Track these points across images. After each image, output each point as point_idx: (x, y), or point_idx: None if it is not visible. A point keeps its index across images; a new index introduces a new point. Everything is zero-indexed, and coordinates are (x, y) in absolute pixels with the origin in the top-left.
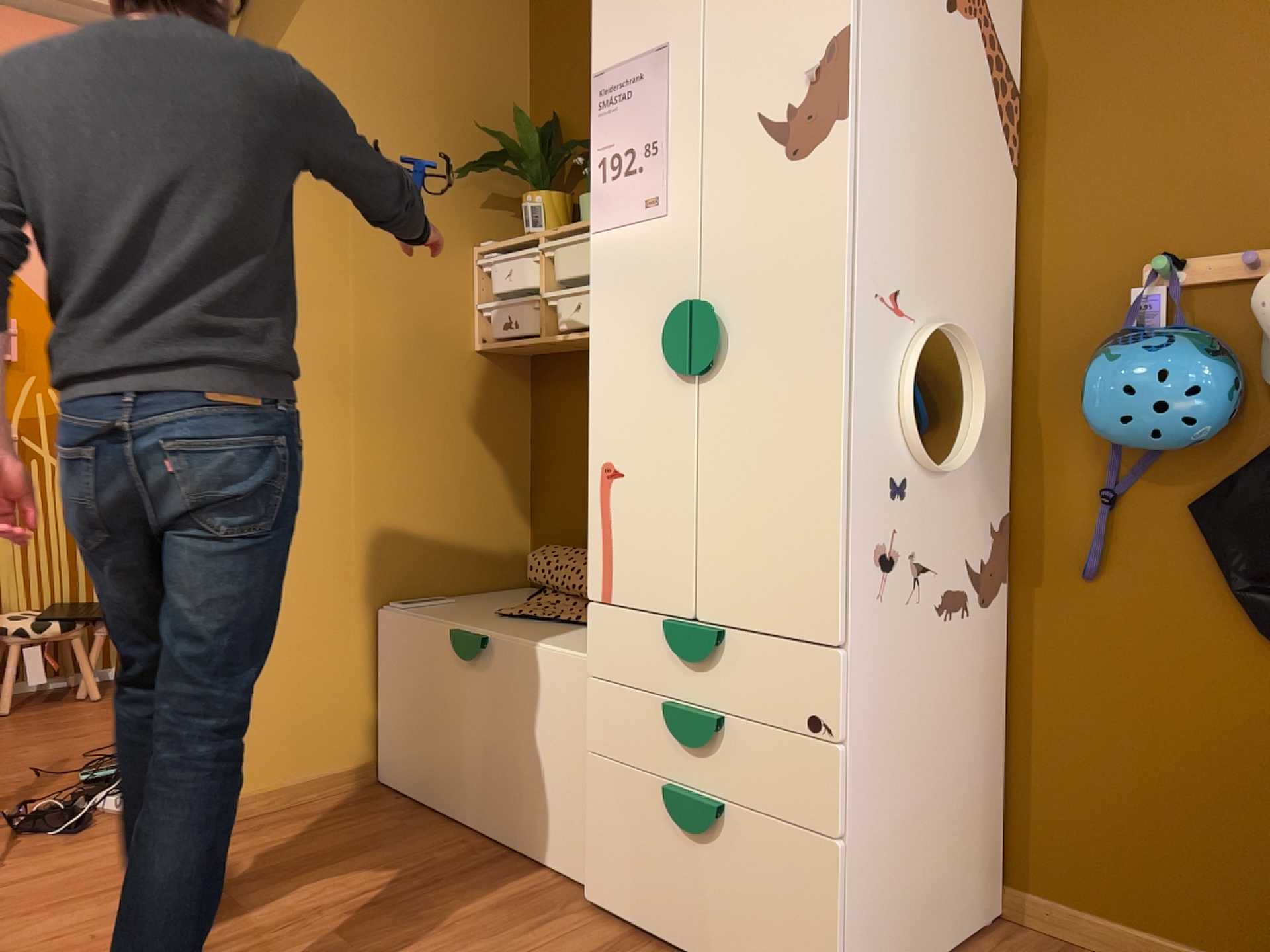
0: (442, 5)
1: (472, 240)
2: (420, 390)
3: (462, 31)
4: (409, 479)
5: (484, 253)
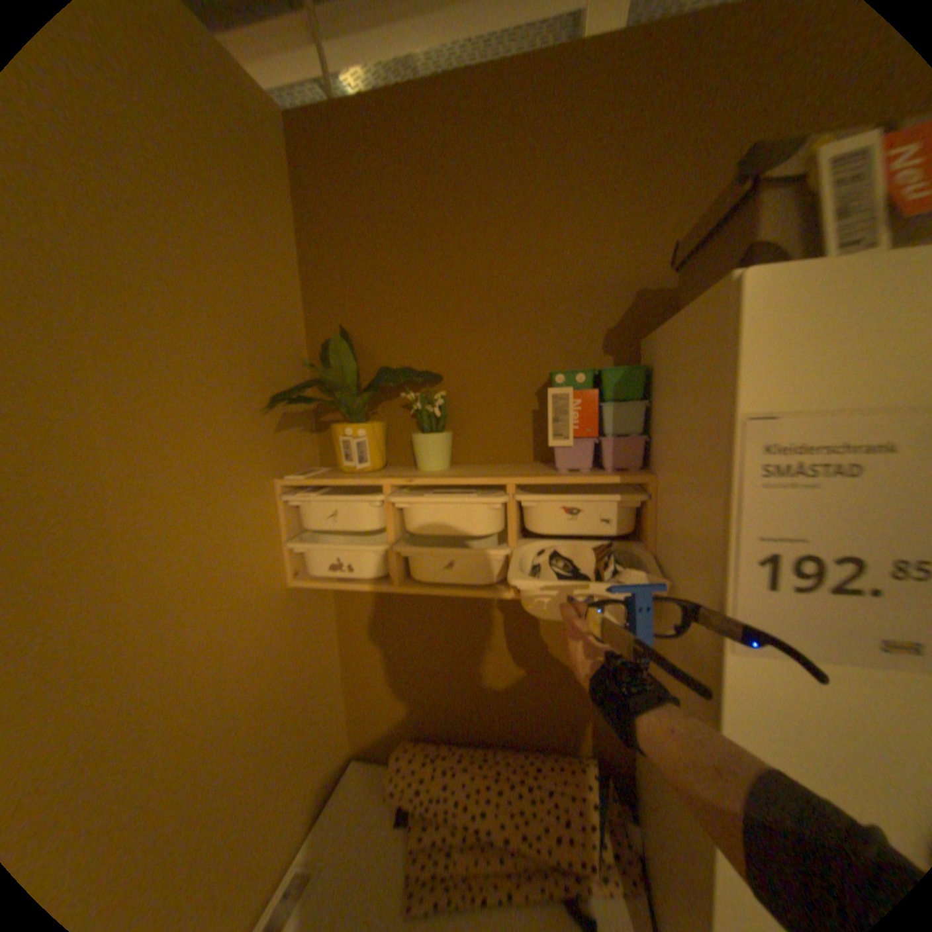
0: (203, 179)
1: (273, 471)
2: (246, 670)
3: (232, 219)
4: (249, 775)
5: (295, 487)
